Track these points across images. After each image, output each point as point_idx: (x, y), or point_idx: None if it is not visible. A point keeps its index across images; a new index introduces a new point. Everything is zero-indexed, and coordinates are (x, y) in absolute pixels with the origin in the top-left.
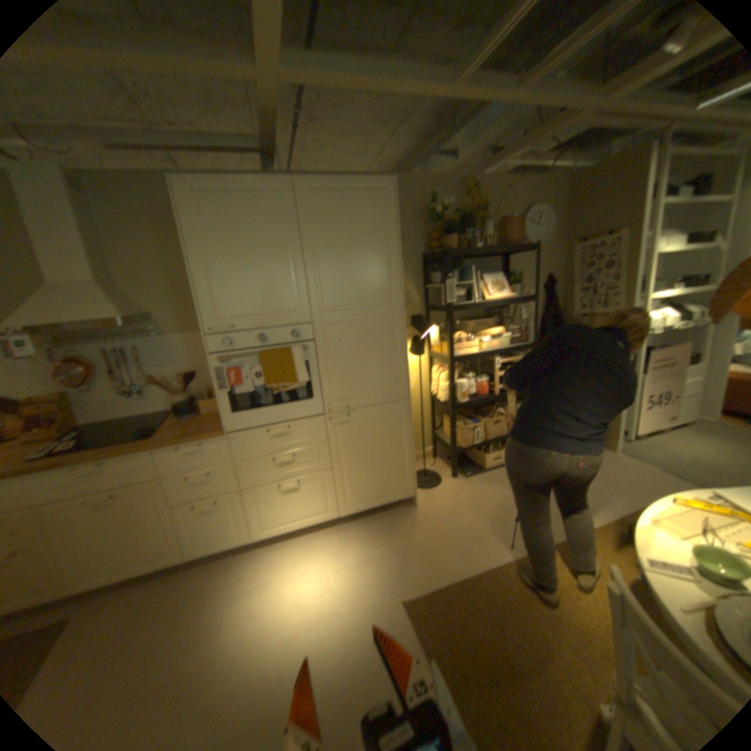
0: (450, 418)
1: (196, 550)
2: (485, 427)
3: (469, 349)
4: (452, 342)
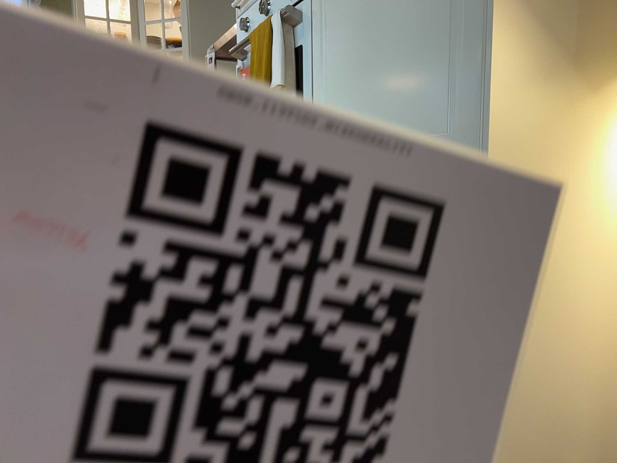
0: None
1: None
2: None
3: None
4: None
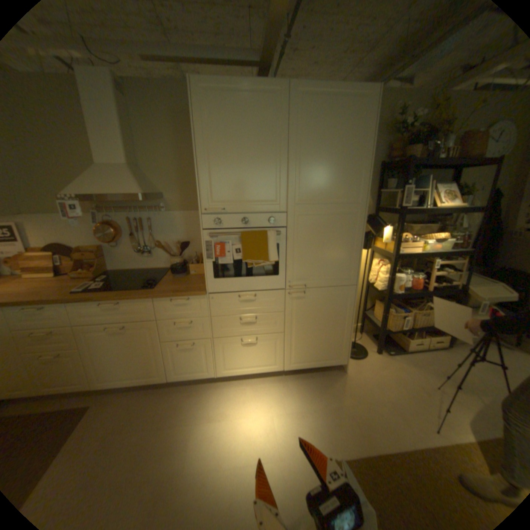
0: (386, 304)
1: (178, 374)
2: (415, 317)
3: (414, 249)
4: (401, 241)
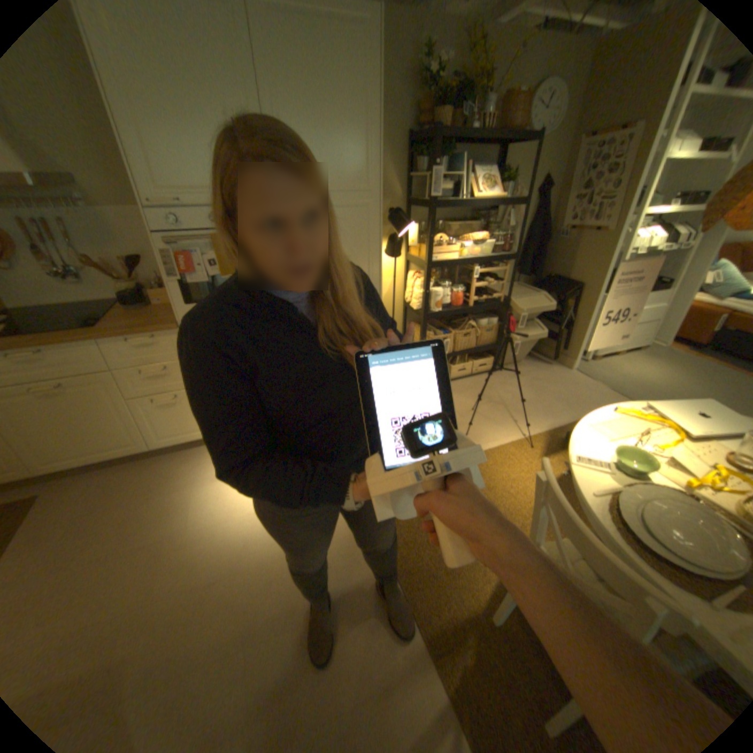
0: (421, 326)
1: (162, 438)
2: (454, 338)
3: (449, 254)
4: (432, 245)
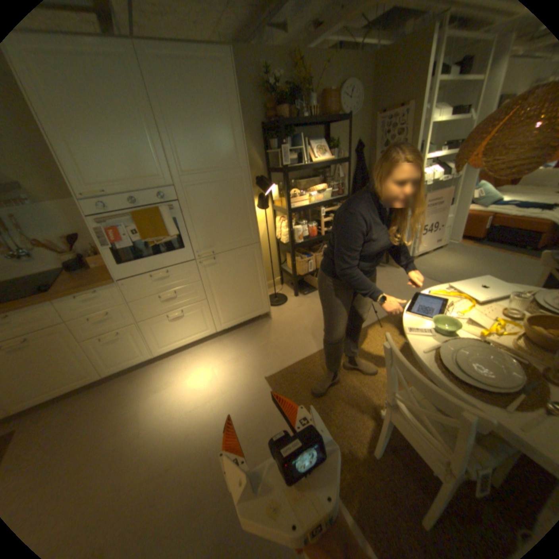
0: (291, 254)
1: (110, 367)
2: (315, 259)
3: (302, 202)
4: (289, 197)
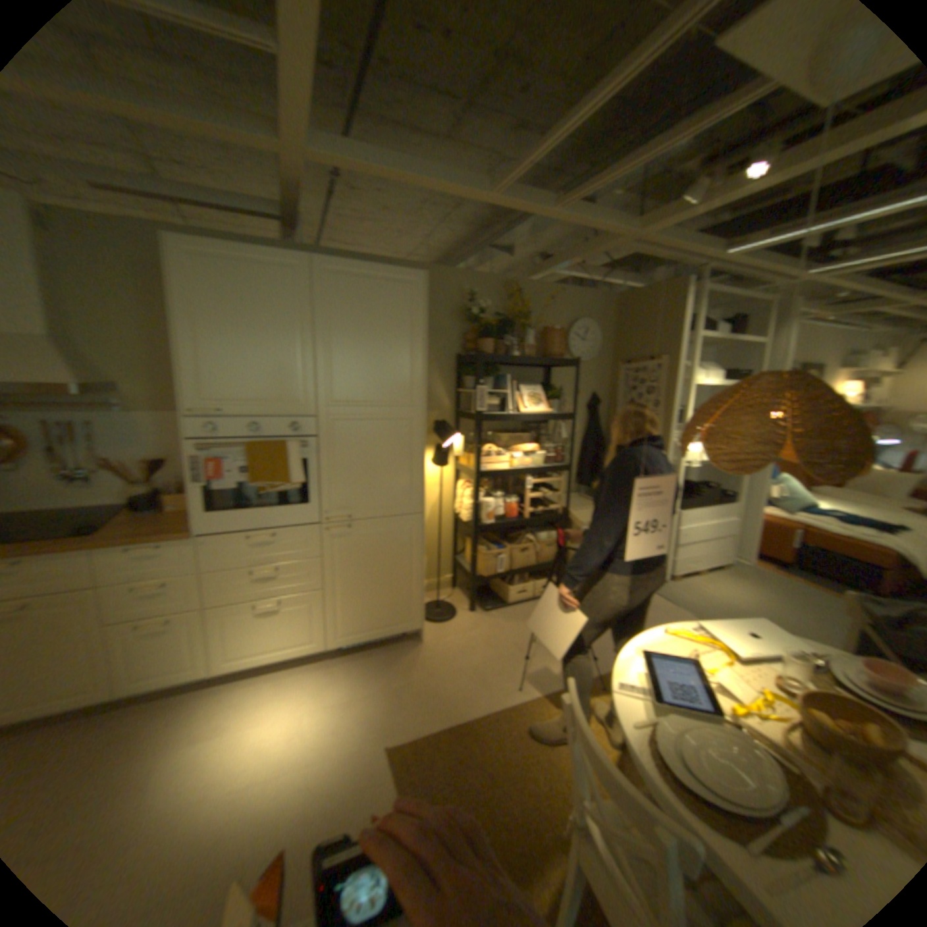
0: (470, 540)
1: (131, 682)
2: (509, 554)
3: (497, 464)
4: (478, 455)
